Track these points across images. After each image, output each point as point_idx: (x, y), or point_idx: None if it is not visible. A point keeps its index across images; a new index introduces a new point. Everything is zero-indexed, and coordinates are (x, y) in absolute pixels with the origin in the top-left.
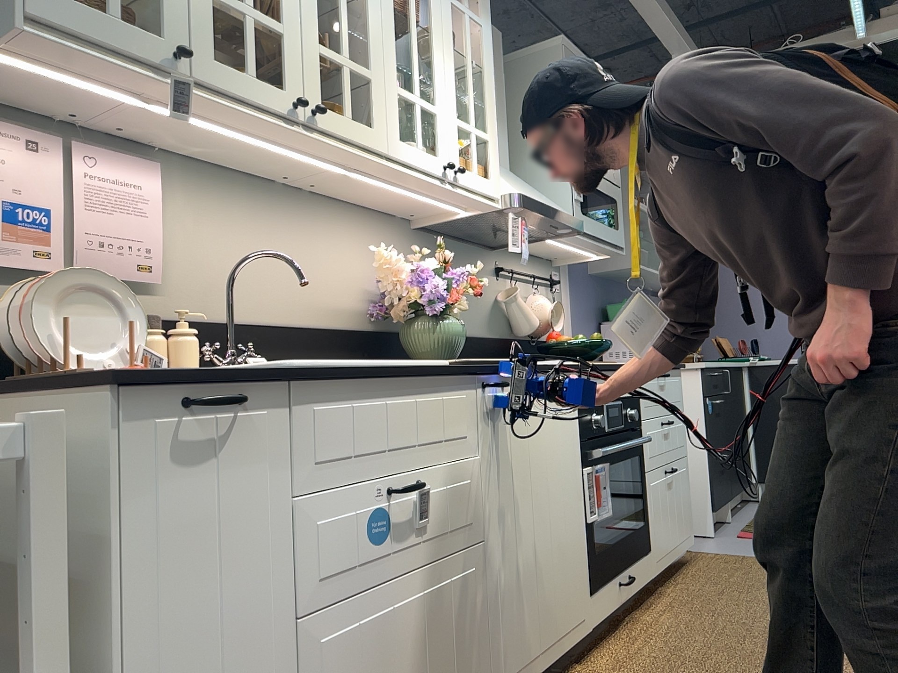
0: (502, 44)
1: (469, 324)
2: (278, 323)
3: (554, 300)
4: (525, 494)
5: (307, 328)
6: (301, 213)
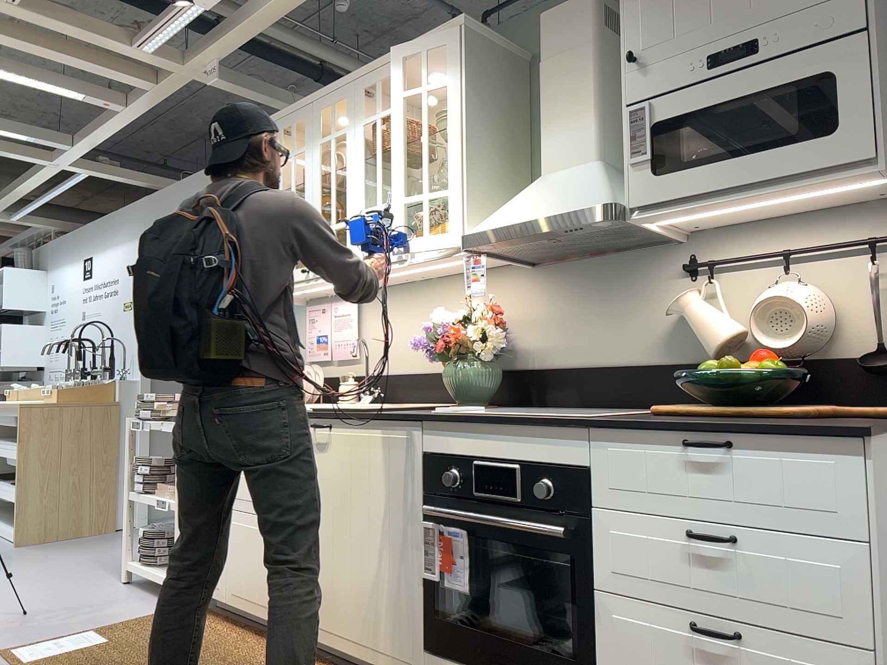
0: (585, 9)
1: (618, 350)
2: (413, 372)
3: (867, 279)
4: (343, 511)
5: (429, 373)
6: (429, 294)
